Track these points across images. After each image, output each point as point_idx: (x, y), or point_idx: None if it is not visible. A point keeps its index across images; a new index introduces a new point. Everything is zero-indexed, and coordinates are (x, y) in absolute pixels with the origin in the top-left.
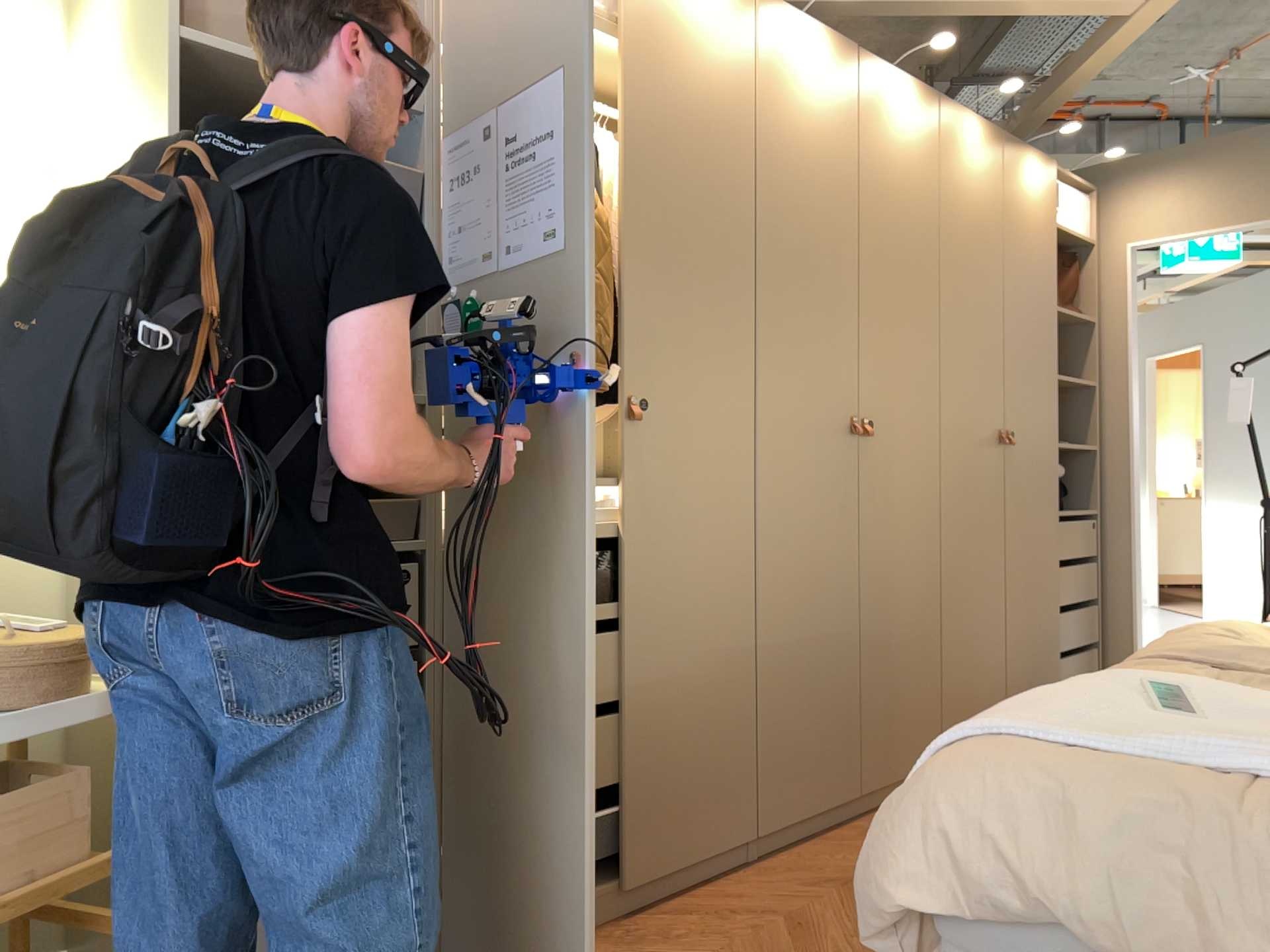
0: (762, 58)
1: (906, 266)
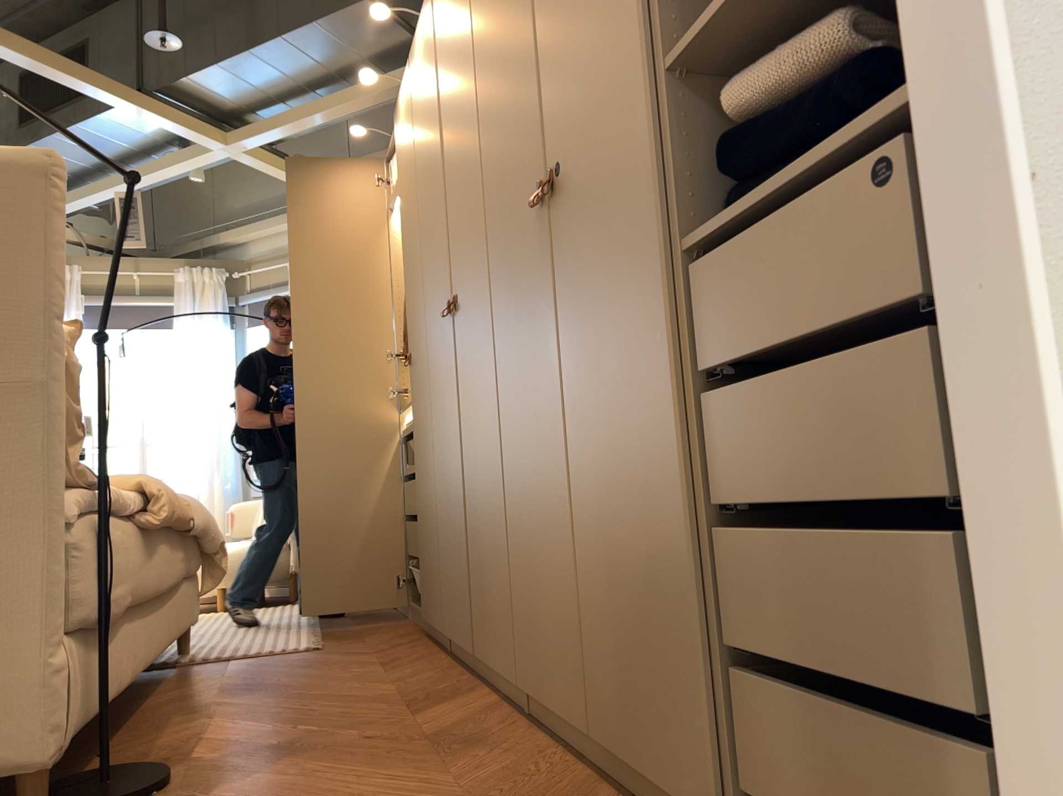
0: (415, 96)
1: (463, 112)
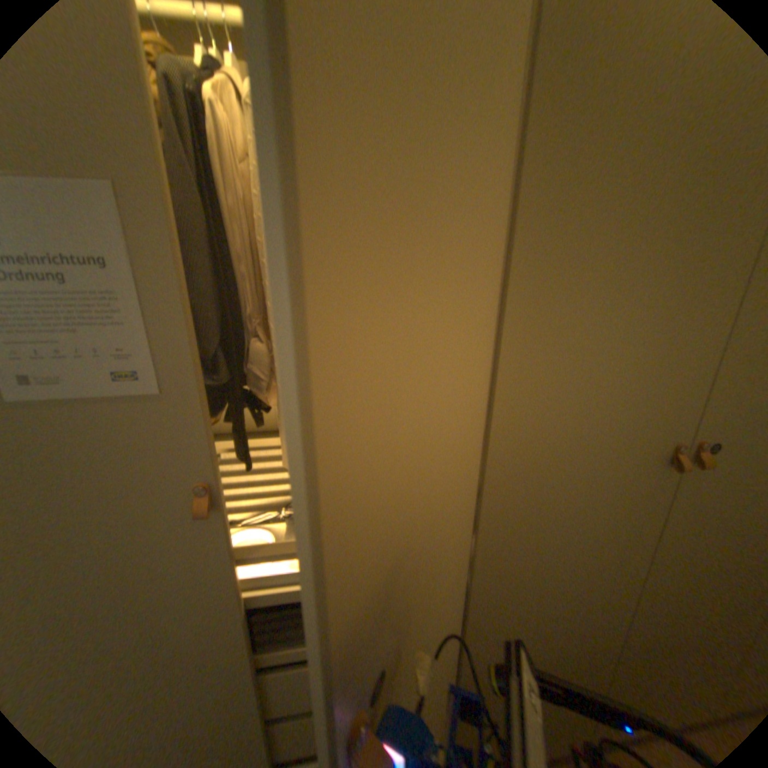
0: None
1: None
